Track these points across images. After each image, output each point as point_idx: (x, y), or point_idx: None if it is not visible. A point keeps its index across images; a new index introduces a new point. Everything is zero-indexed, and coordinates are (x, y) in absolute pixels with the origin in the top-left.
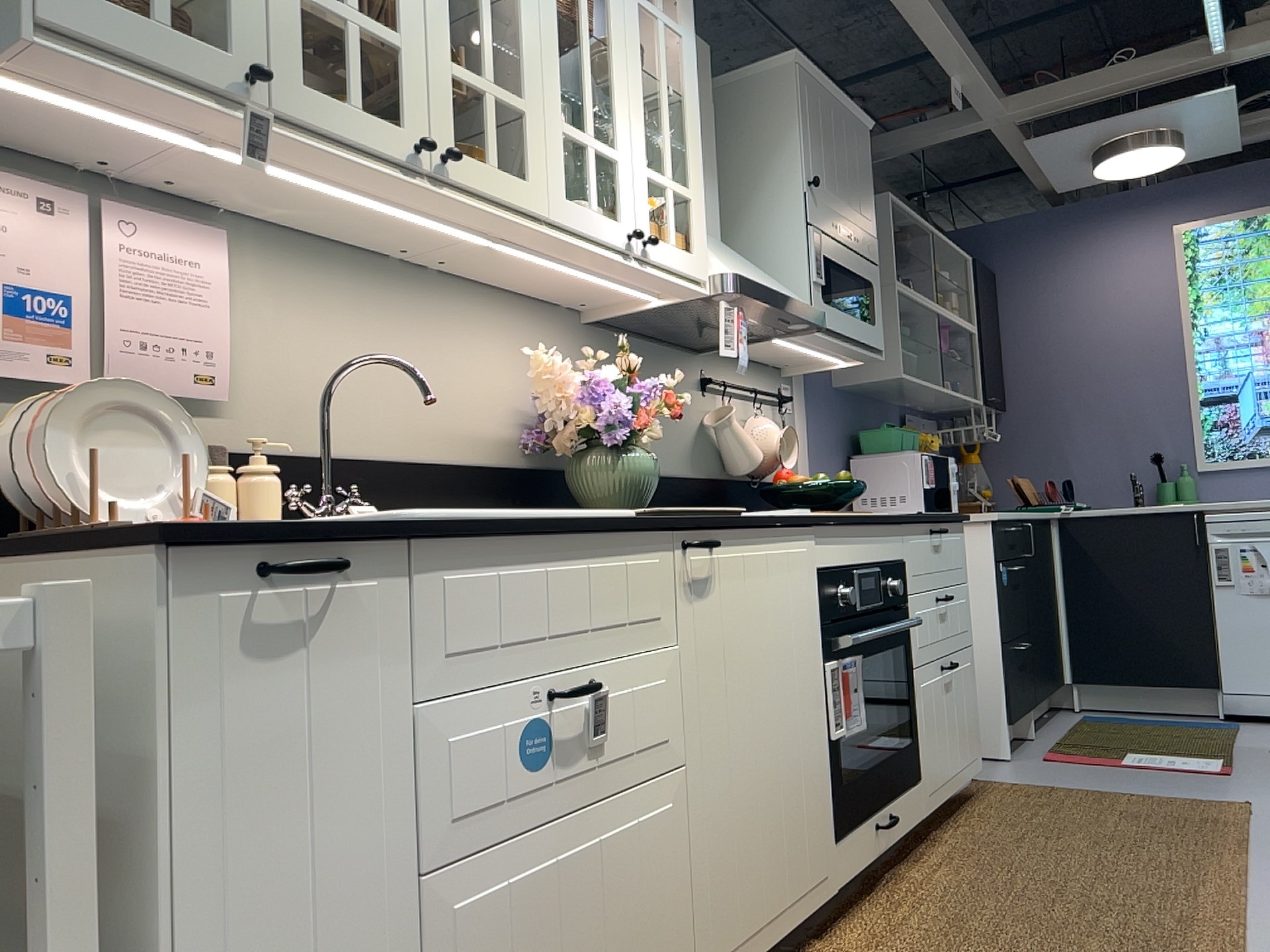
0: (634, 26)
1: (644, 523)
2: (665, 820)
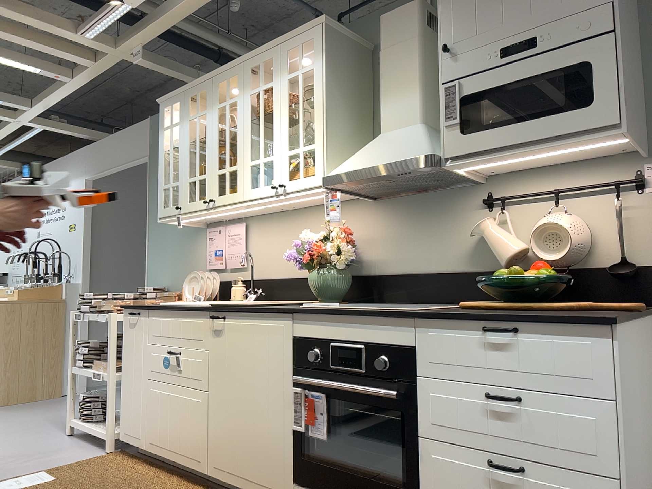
0: (284, 93)
1: (194, 308)
2: (198, 404)
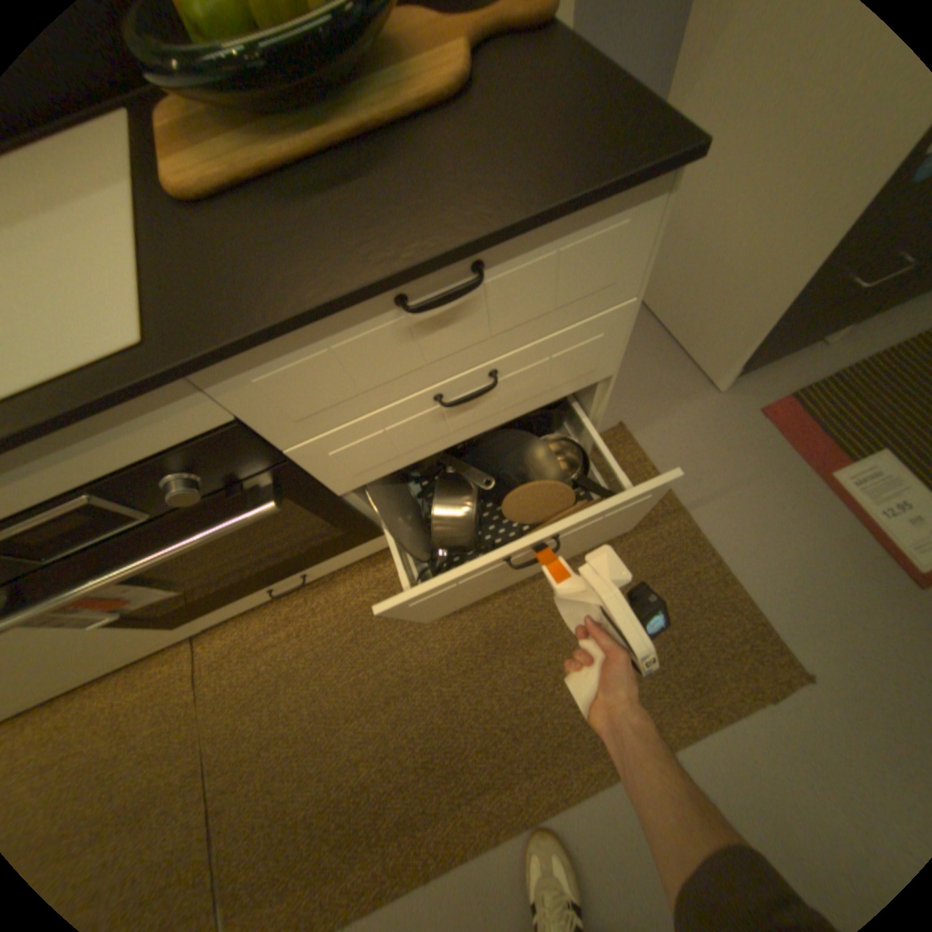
0: None
1: None
2: None
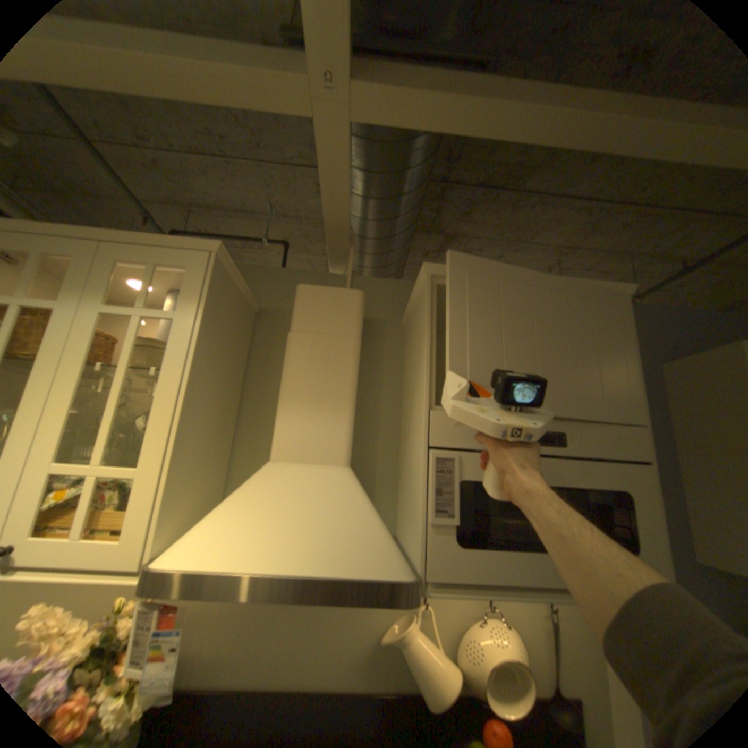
0: (82, 333)
1: None
2: None
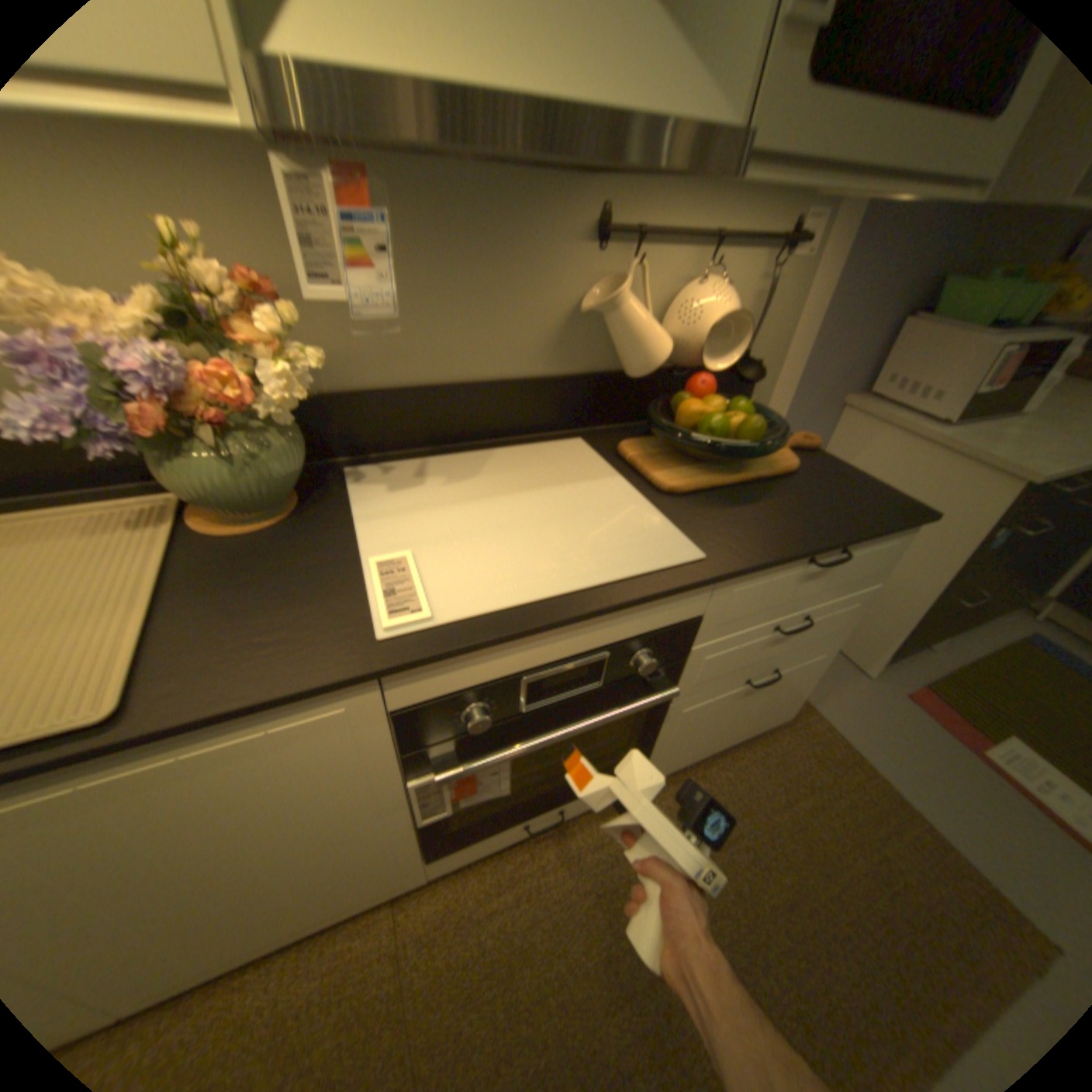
0: None
1: None
2: None
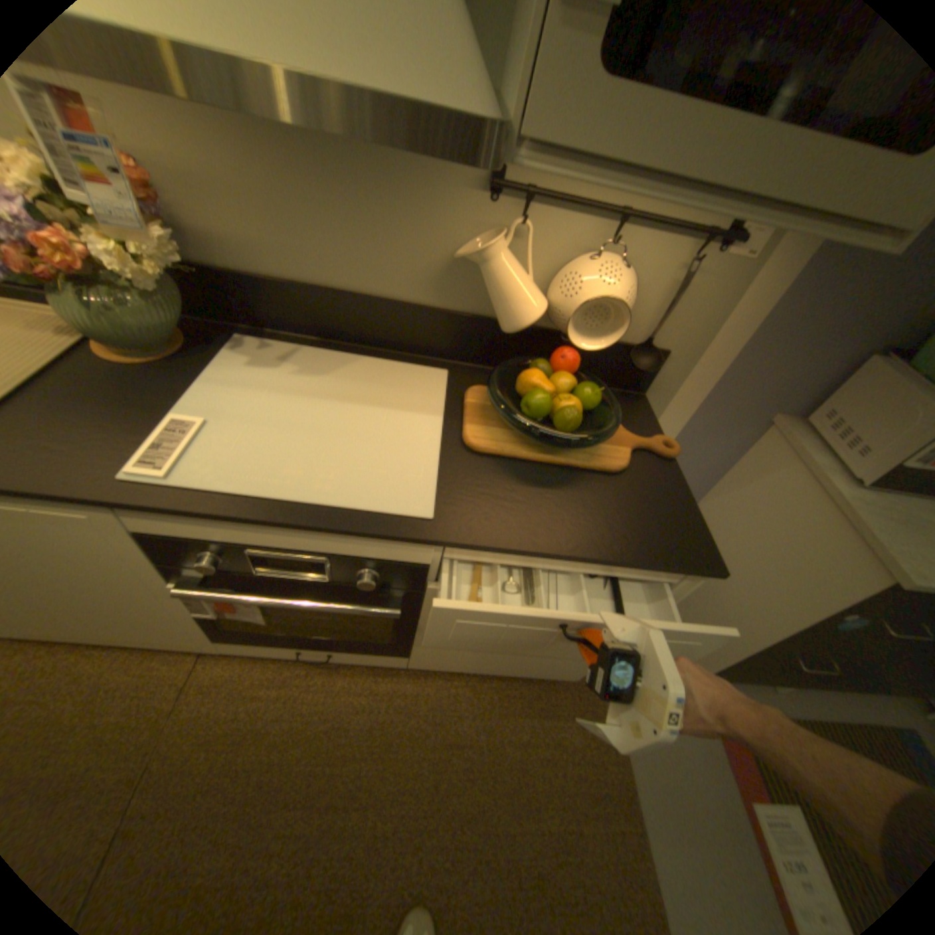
0: None
1: None
2: None
